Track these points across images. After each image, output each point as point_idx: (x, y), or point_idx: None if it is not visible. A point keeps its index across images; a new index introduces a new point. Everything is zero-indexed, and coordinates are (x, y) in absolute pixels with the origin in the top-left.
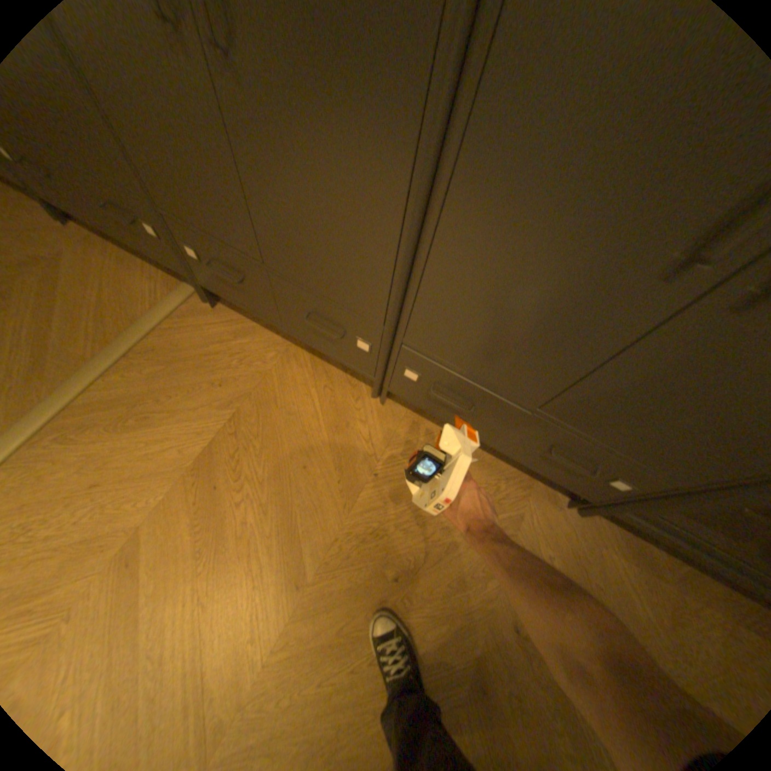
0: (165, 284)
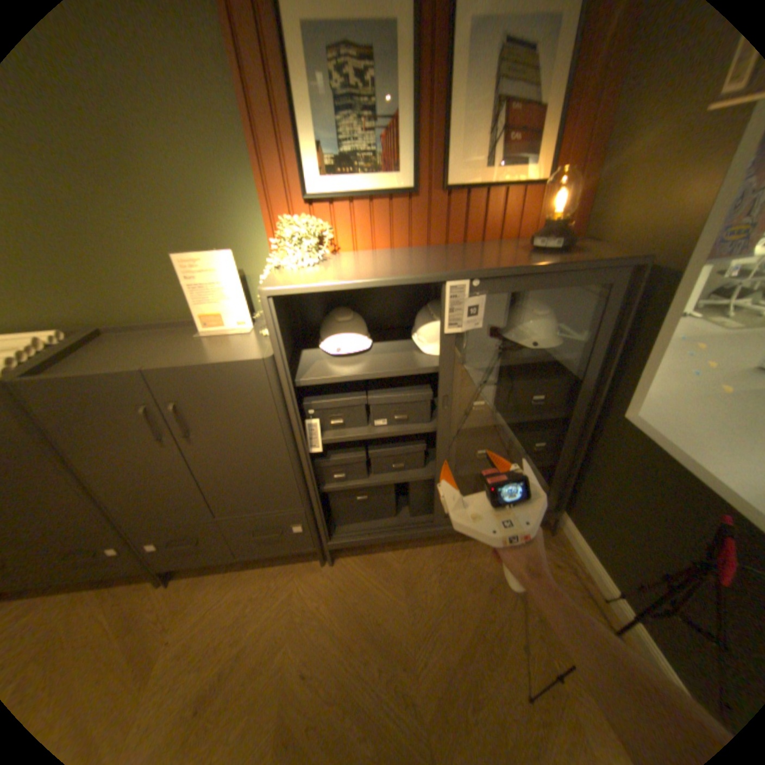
0: None
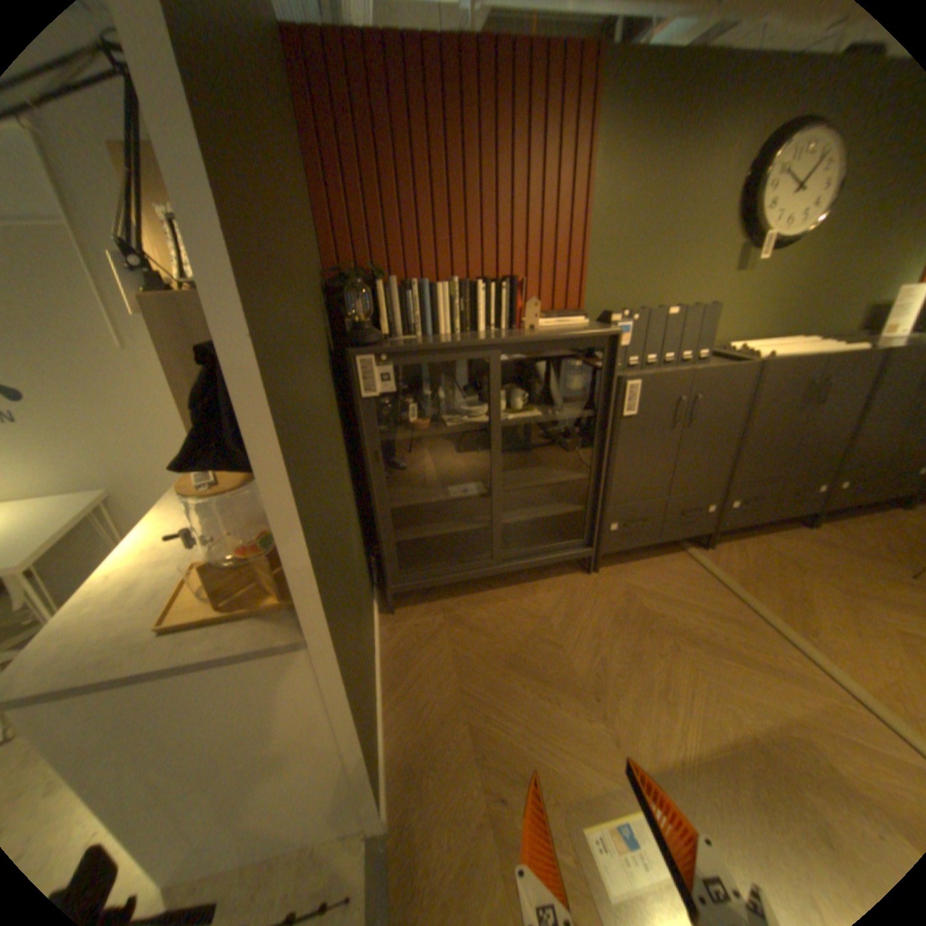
0: (683, 558)
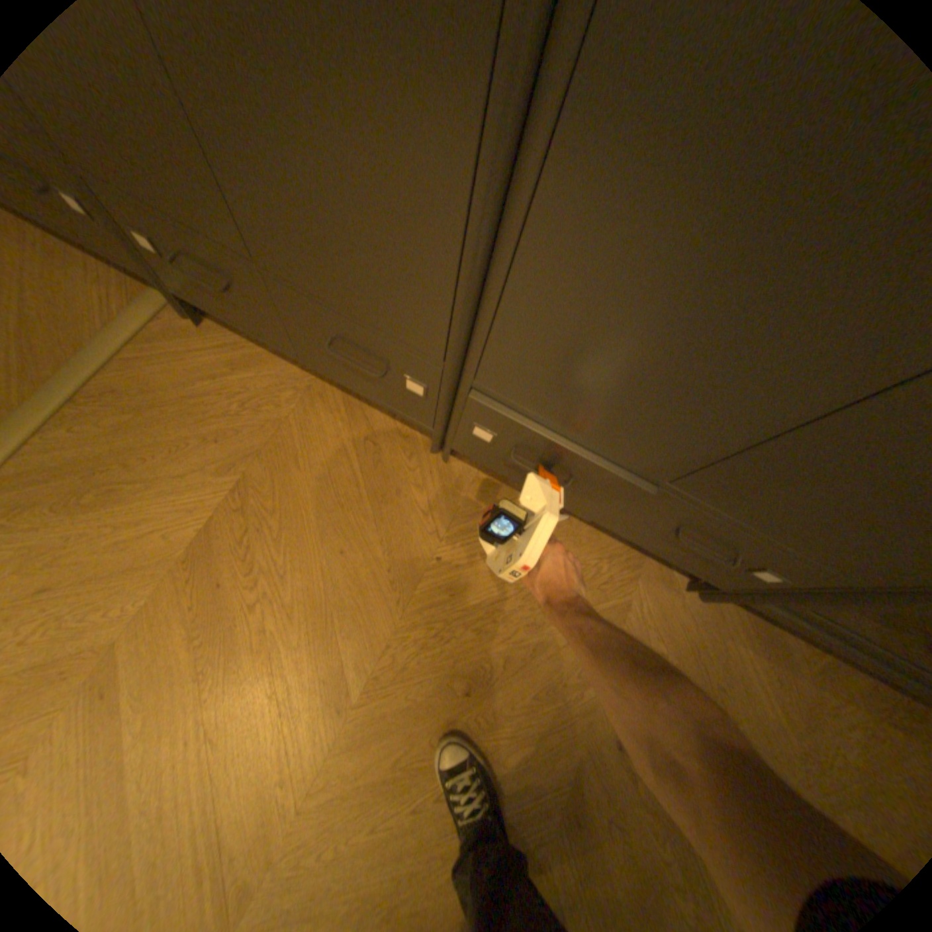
0: (123, 291)
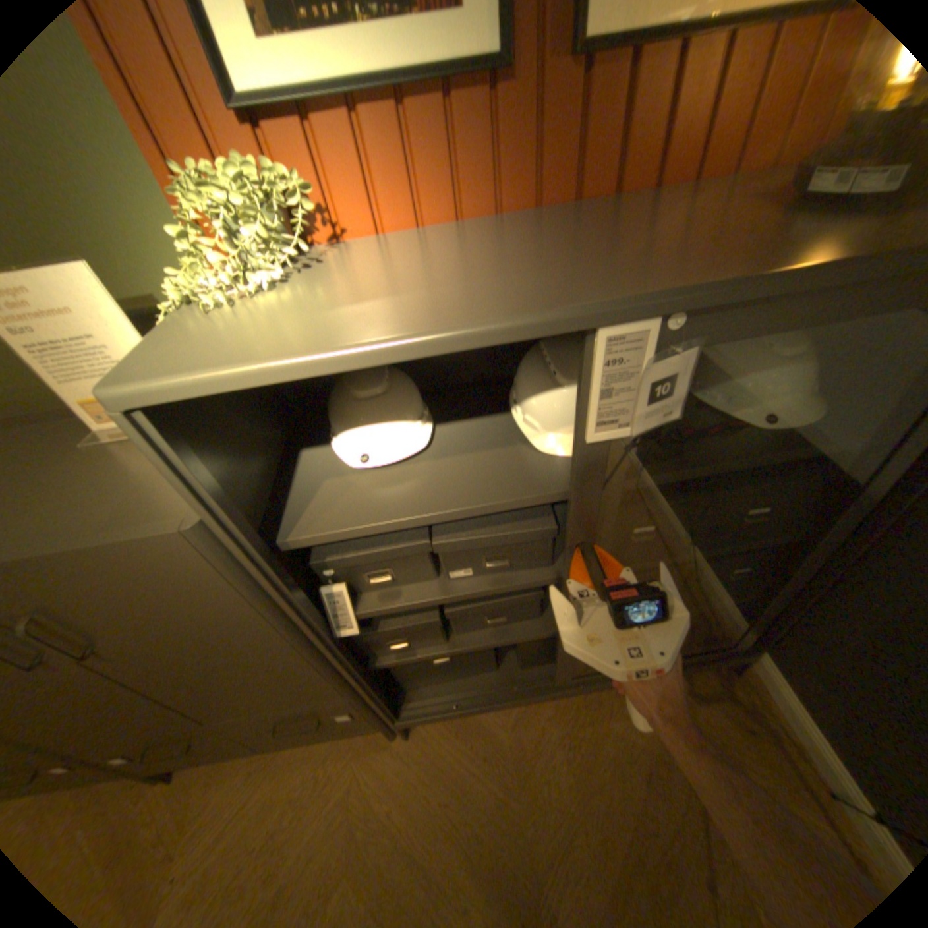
0: None
